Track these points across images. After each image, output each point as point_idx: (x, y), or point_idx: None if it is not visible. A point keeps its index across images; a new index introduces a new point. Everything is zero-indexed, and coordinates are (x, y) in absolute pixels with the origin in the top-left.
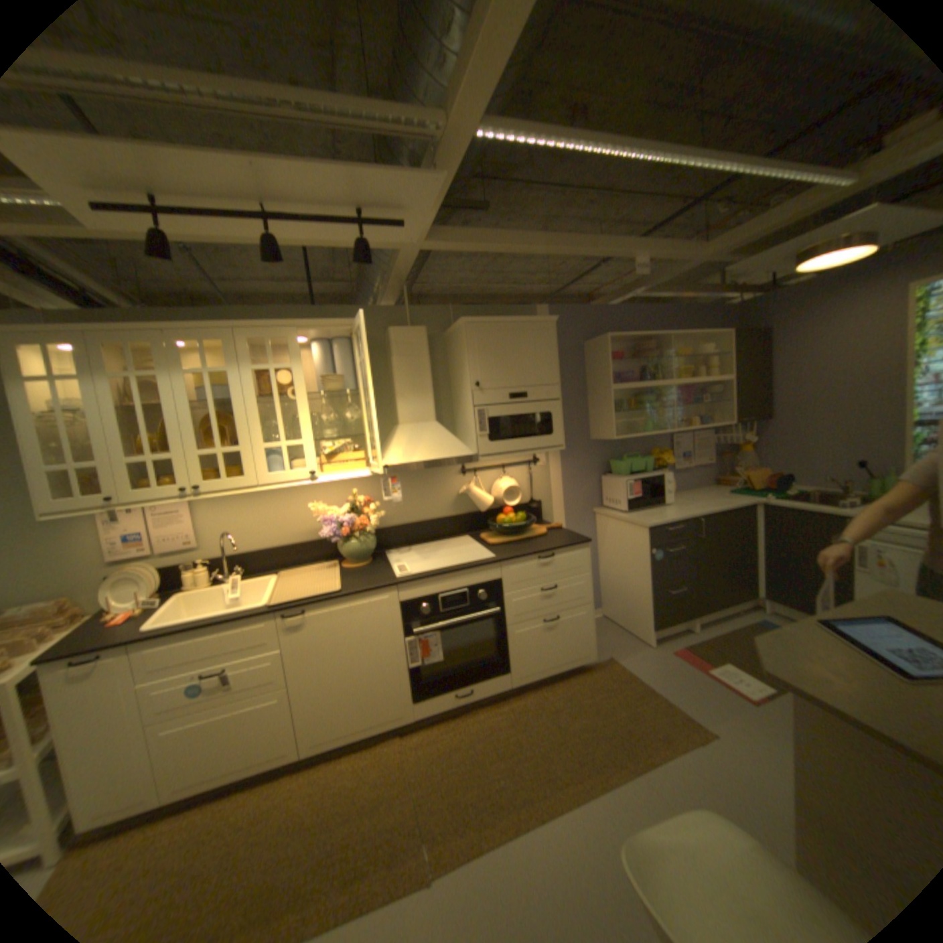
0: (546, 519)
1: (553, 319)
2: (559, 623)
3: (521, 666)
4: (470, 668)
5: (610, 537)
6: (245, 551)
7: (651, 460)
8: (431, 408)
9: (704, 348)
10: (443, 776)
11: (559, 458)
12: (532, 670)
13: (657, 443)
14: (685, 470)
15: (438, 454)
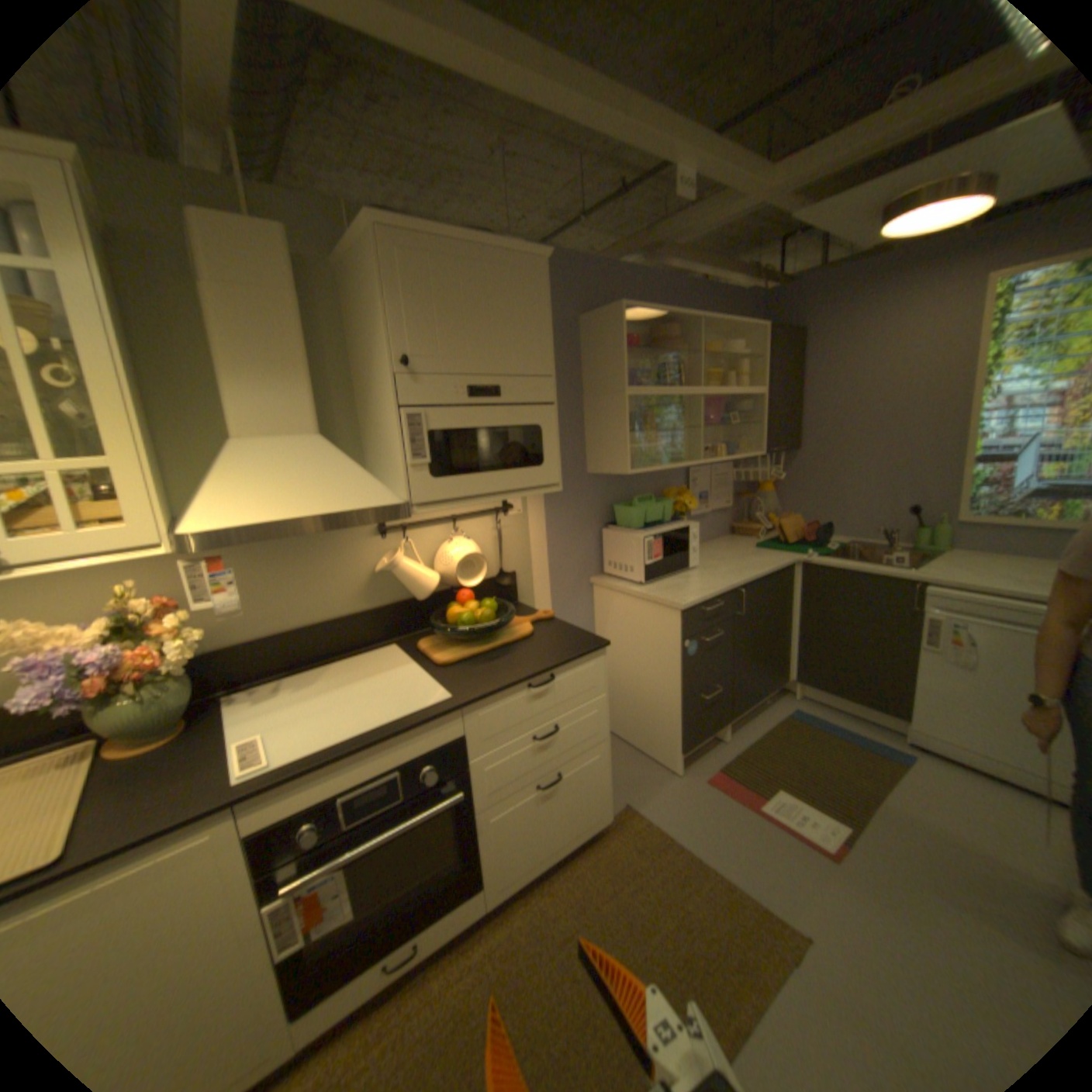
0: (524, 600)
1: (544, 251)
2: (561, 783)
3: (501, 872)
4: (410, 910)
5: (616, 620)
6: None
7: (669, 505)
8: (306, 406)
9: (732, 345)
10: None
11: (544, 502)
12: (519, 872)
13: (670, 480)
14: (700, 515)
15: (323, 502)
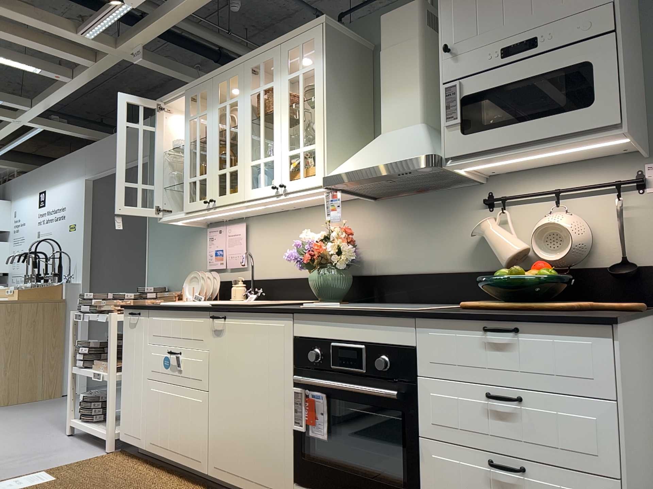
0: None
1: None
2: (528, 485)
3: None
4: (362, 478)
5: None
6: (271, 277)
7: None
8: (416, 106)
9: None
10: None
11: None
12: None
13: None
14: None
15: (386, 158)
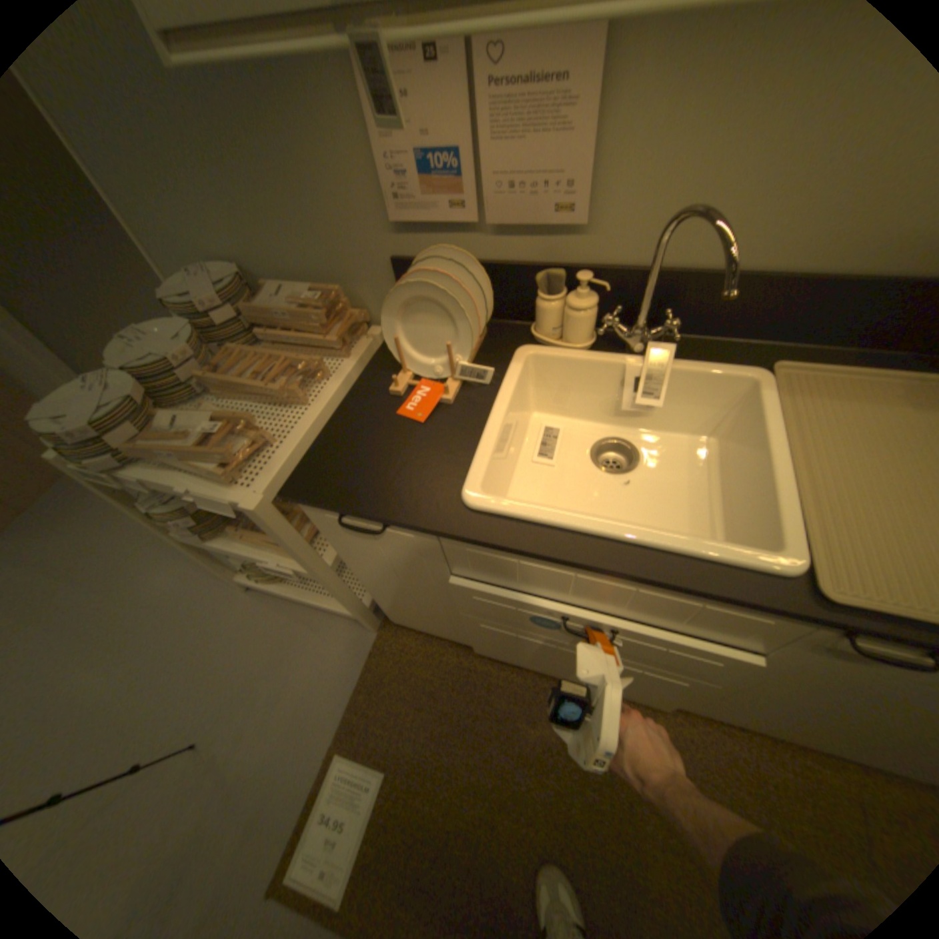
0: None
1: None
2: None
3: None
4: None
5: None
6: (700, 264)
7: None
8: None
9: None
10: None
11: None
12: None
13: None
14: None
15: None
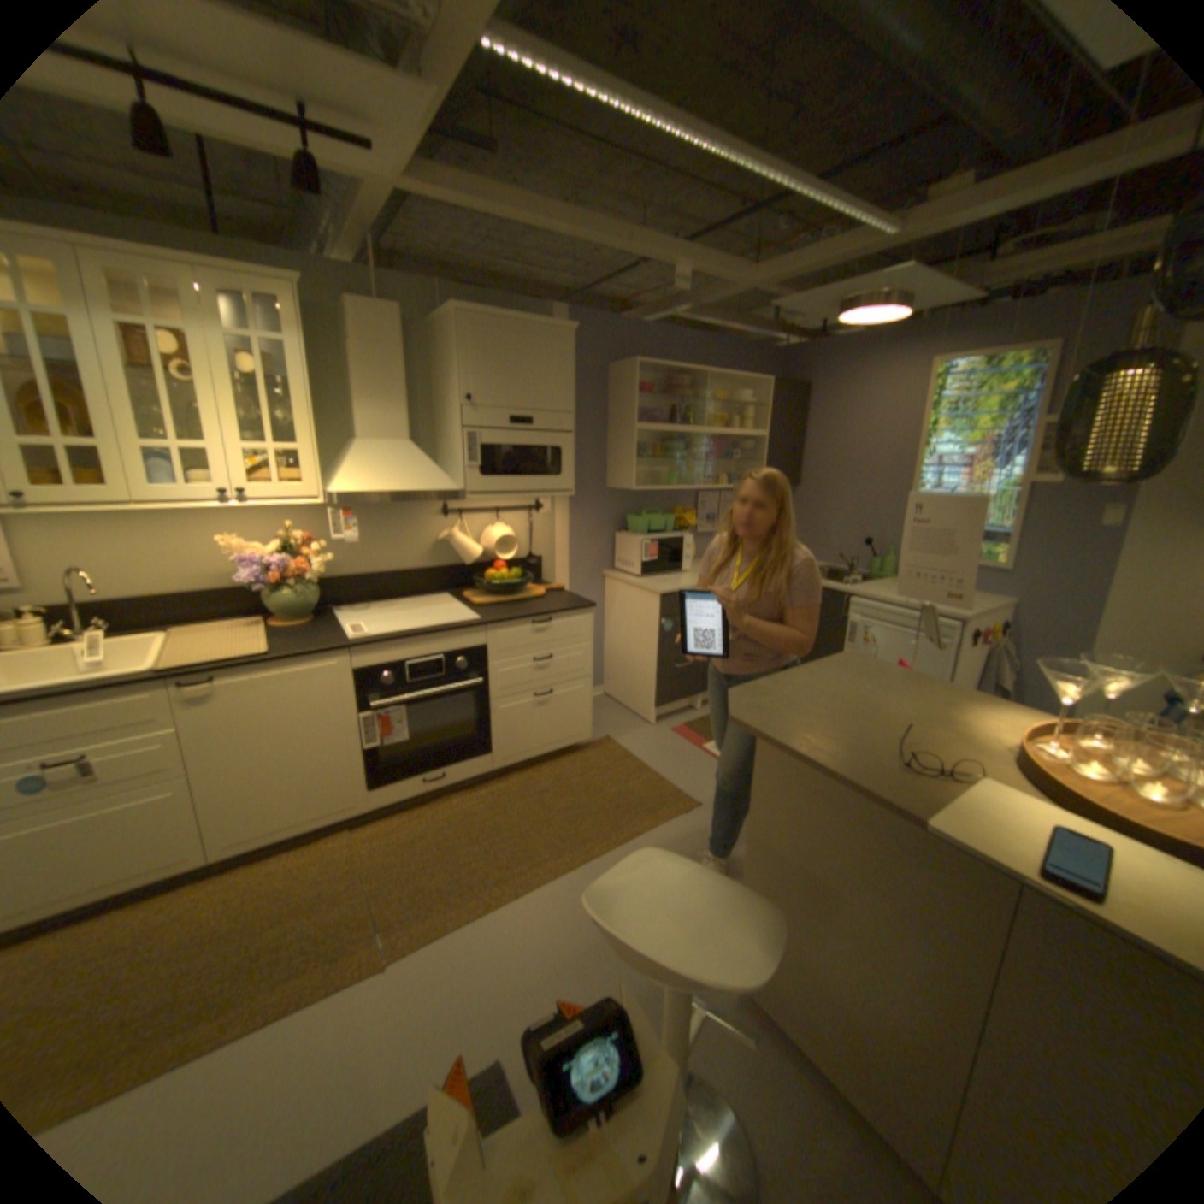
0: (546, 579)
1: (572, 326)
2: (553, 698)
3: (505, 745)
4: (443, 749)
5: (619, 605)
6: (108, 598)
7: (671, 520)
8: (403, 422)
9: (741, 394)
10: (405, 866)
11: (568, 506)
12: (518, 750)
13: (681, 501)
14: (707, 534)
15: (411, 485)
